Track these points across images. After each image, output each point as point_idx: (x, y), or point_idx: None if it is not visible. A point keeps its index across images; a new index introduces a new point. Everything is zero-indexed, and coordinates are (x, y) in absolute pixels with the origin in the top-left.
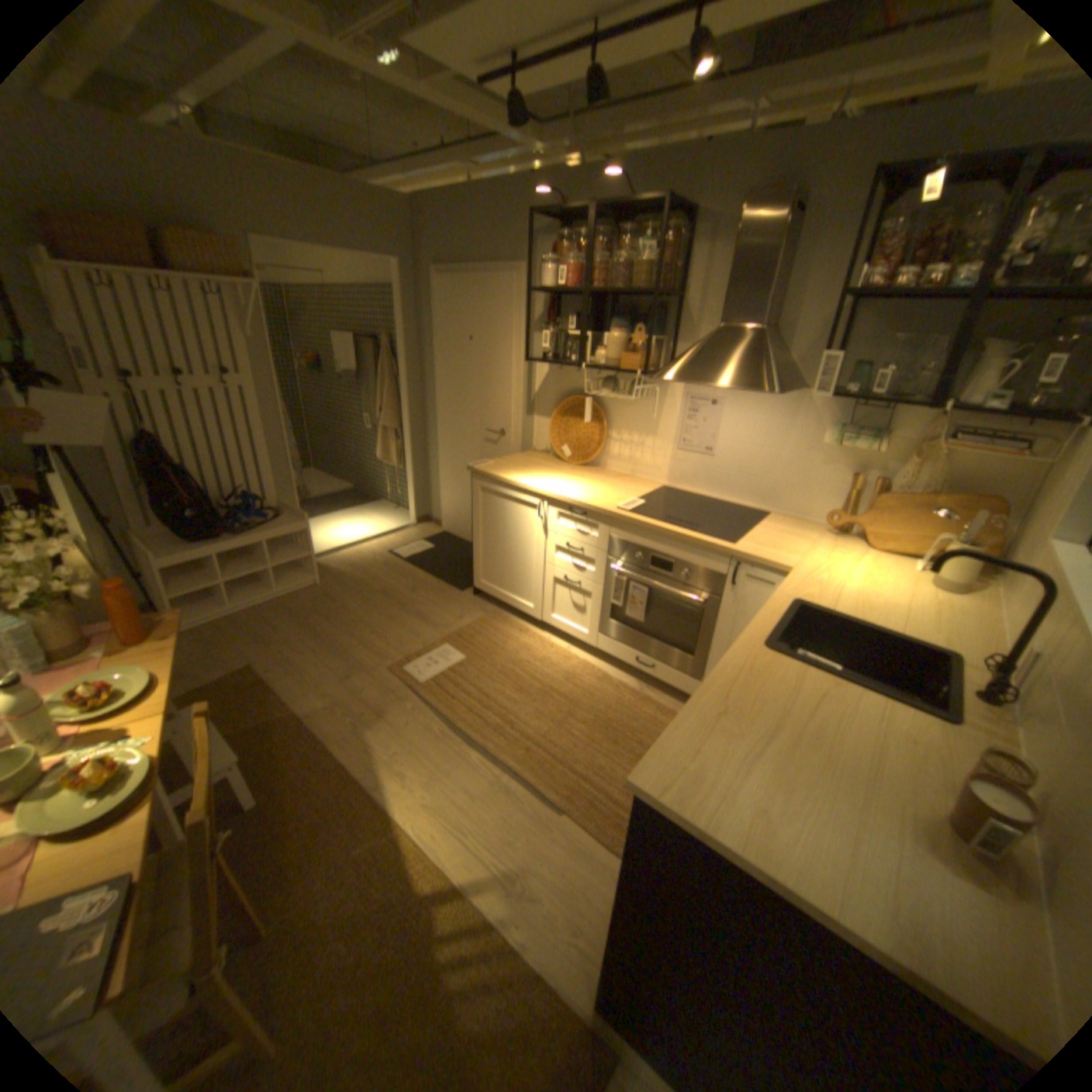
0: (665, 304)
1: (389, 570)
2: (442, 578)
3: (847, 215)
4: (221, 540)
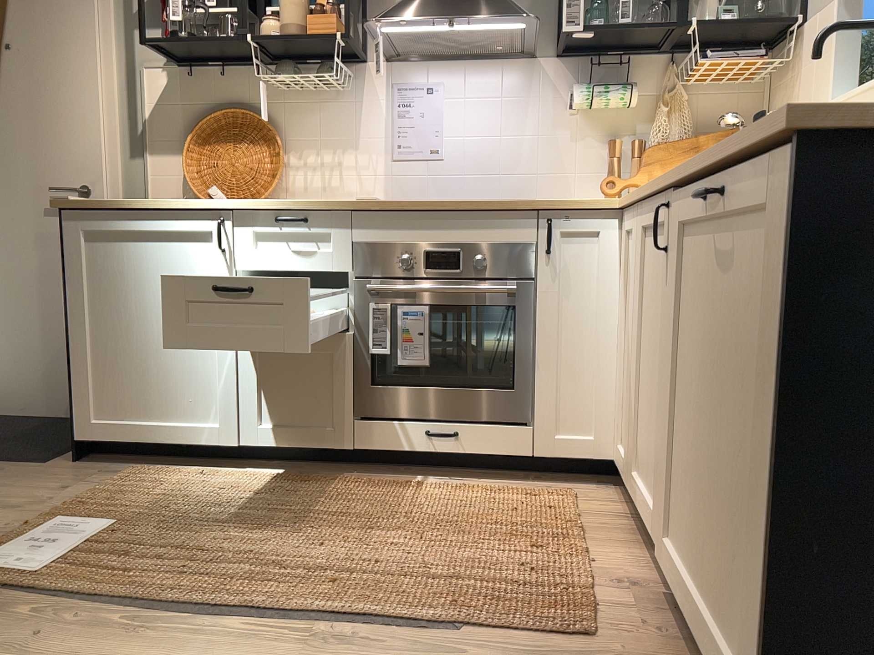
0: None
1: None
2: None
3: None
4: None
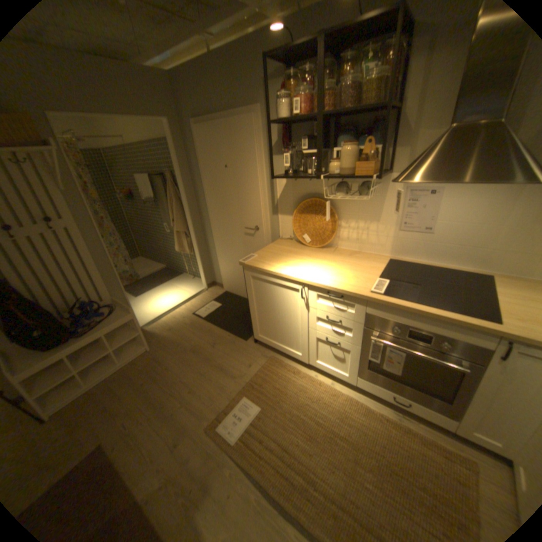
0: (384, 116)
1: (194, 329)
2: (231, 330)
3: None
4: (68, 343)
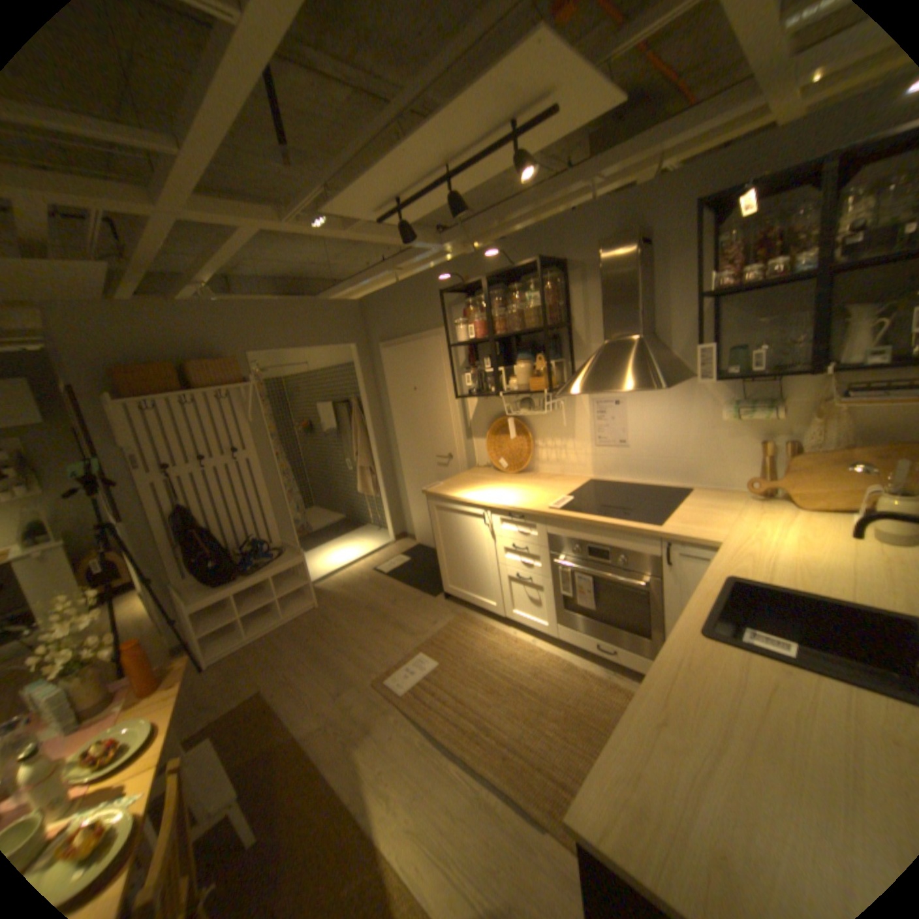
0: (557, 334)
1: (373, 586)
2: (417, 587)
3: (687, 238)
4: (235, 582)
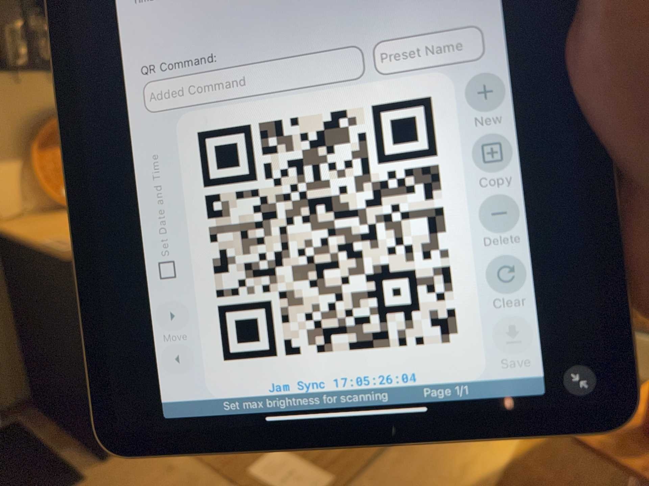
0: None
1: None
2: None
3: None
4: None
